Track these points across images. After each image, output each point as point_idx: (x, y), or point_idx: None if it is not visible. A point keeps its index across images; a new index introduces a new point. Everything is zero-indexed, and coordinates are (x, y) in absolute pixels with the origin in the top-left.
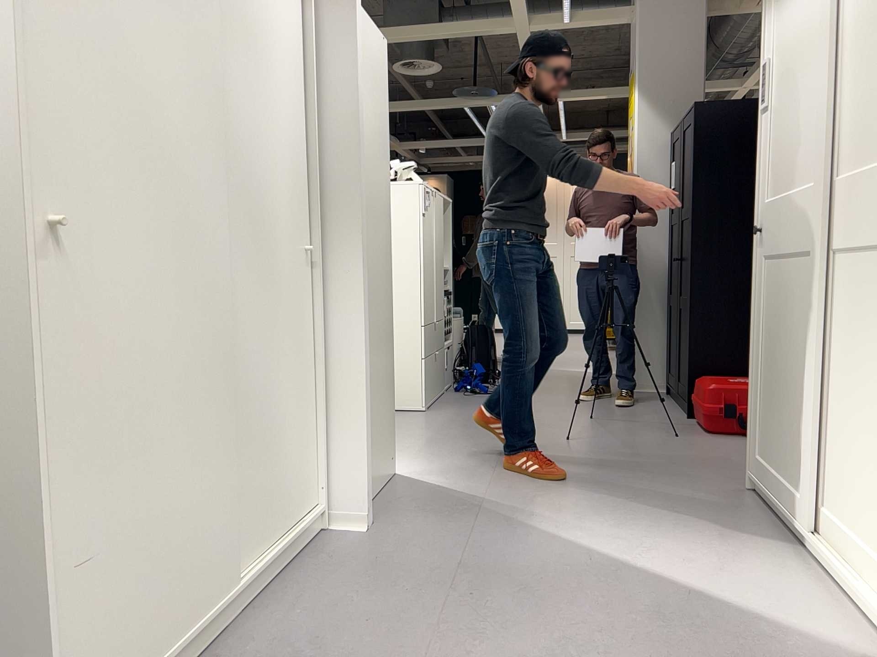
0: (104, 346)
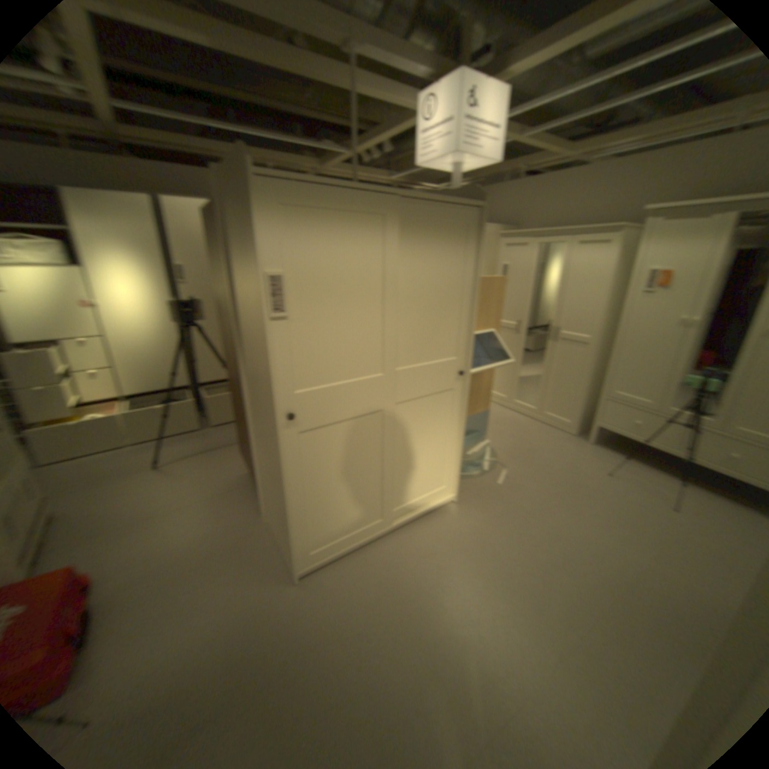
0: None
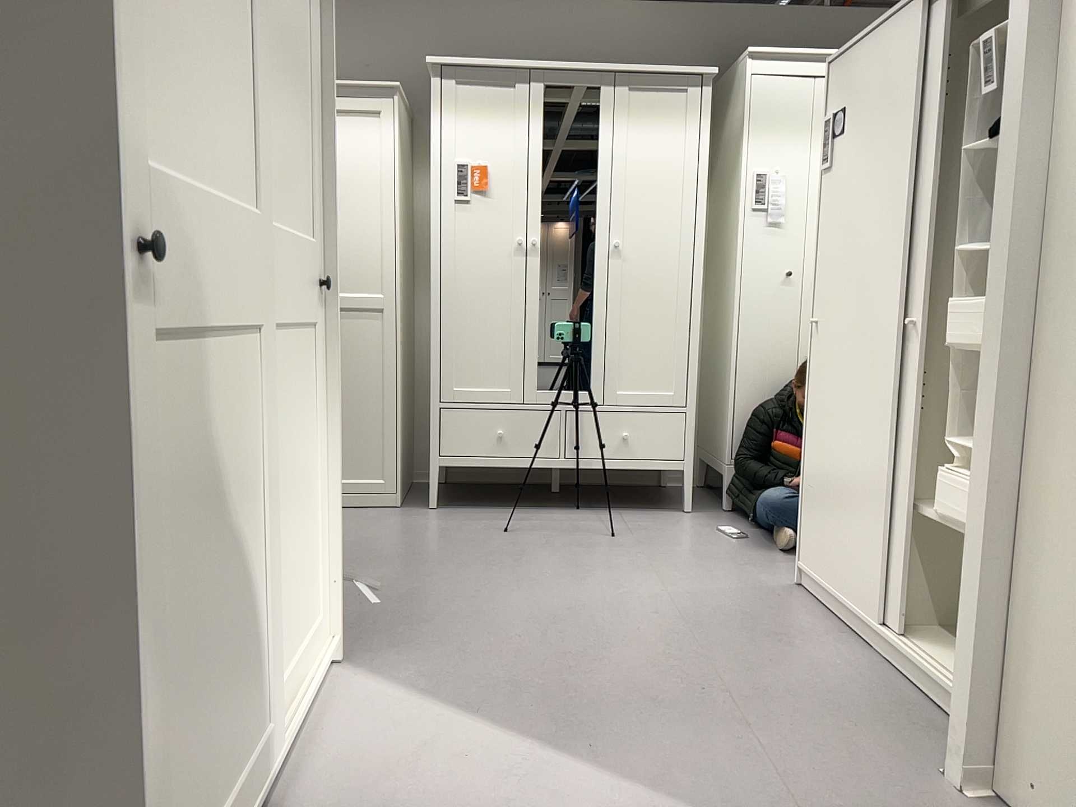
0: (811, 385)
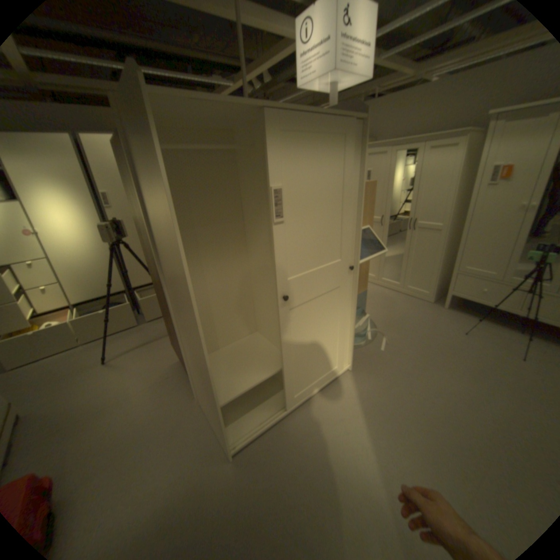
0: None
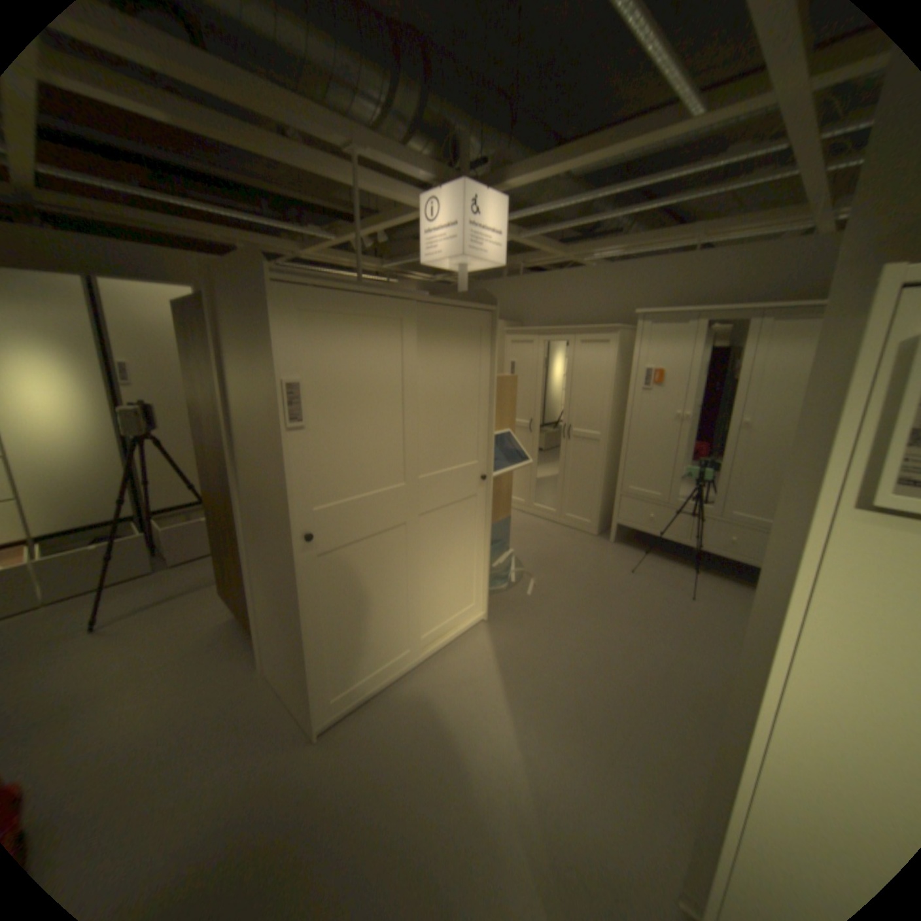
0: None
